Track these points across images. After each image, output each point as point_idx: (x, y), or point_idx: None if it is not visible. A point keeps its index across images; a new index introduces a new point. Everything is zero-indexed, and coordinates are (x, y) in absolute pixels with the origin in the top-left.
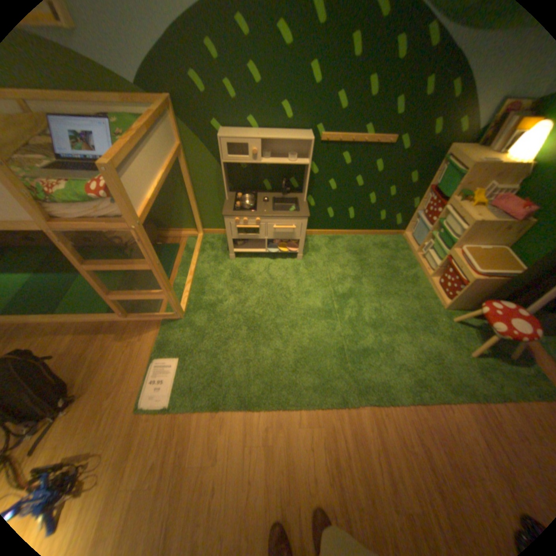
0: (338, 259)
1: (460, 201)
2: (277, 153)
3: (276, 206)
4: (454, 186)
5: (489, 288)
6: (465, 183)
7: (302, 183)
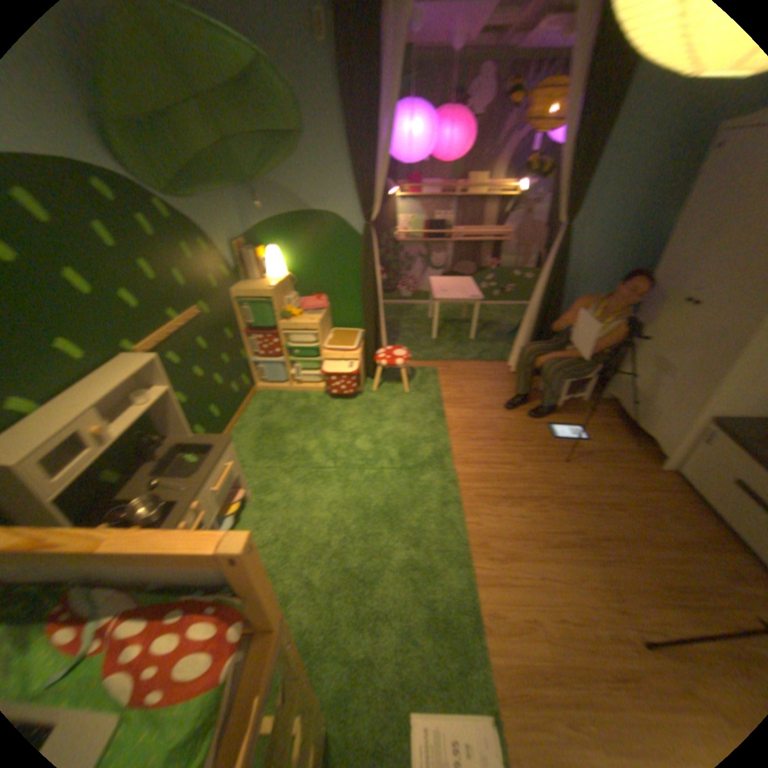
0: (268, 453)
1: (288, 321)
2: (102, 413)
3: (166, 478)
4: (271, 315)
5: (363, 354)
6: (278, 308)
7: (153, 425)
